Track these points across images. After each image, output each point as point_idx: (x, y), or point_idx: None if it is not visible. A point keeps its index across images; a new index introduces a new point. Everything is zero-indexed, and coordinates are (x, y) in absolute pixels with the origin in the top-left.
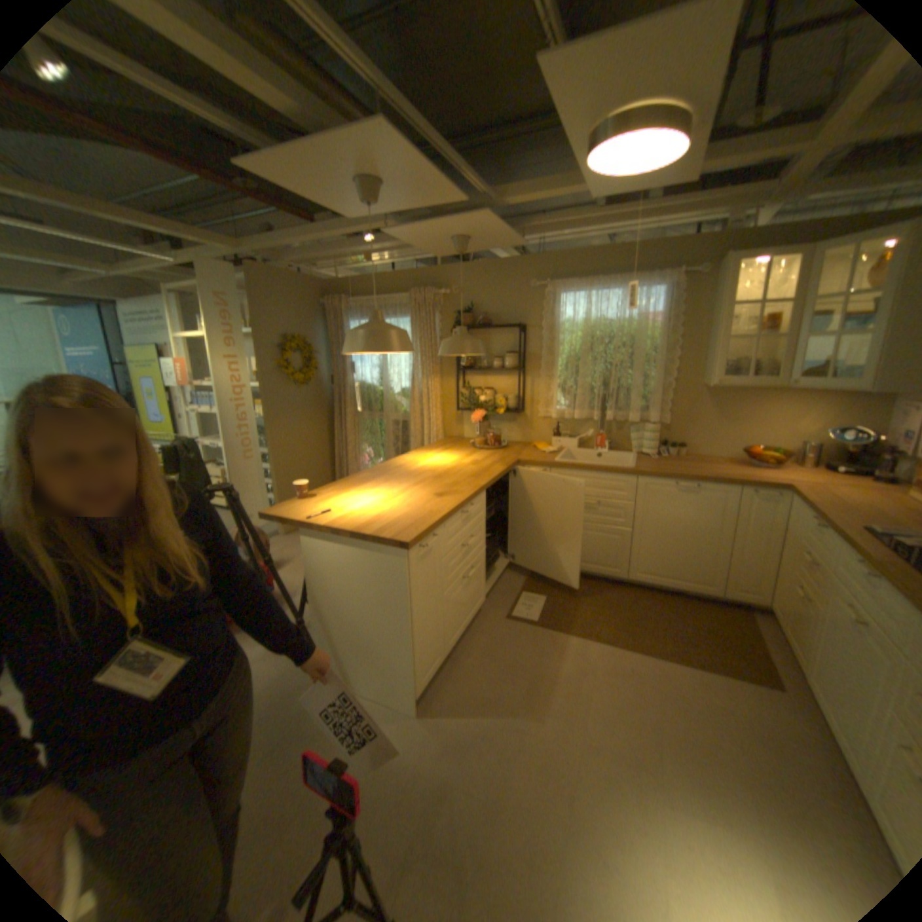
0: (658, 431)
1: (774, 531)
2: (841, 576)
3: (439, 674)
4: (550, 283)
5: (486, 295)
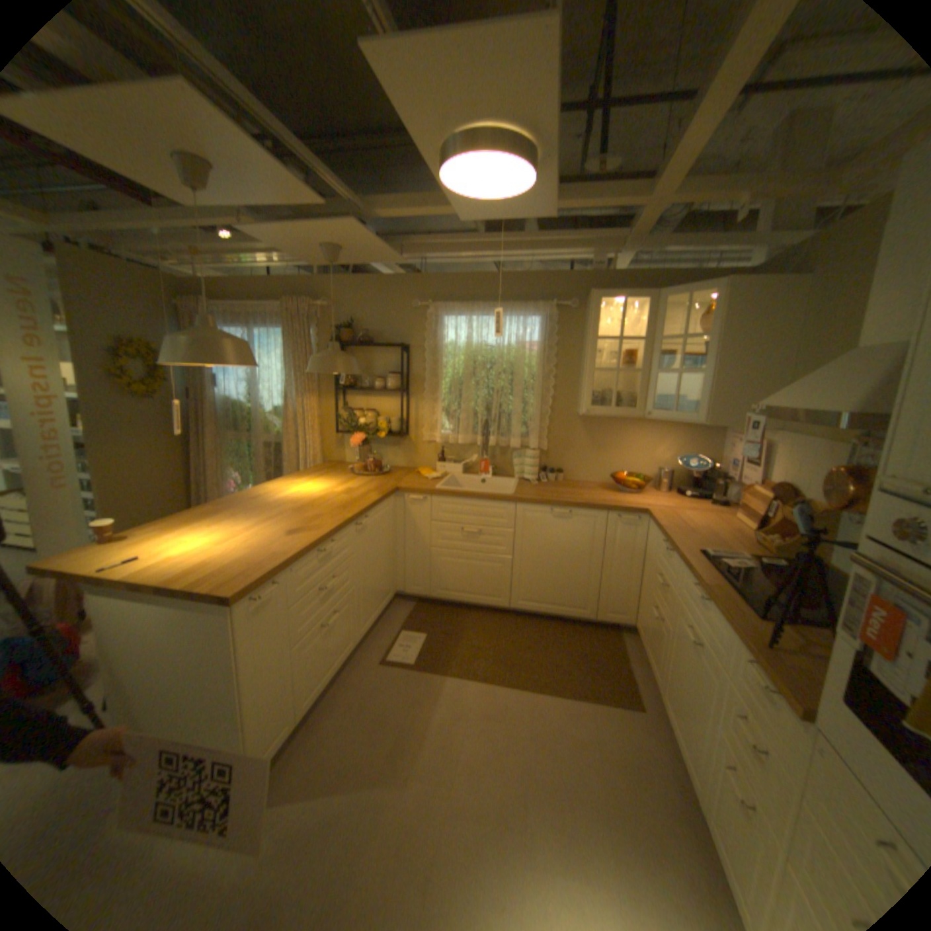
0: (537, 457)
1: (636, 553)
2: (684, 598)
3: (290, 745)
4: (432, 305)
5: (367, 311)
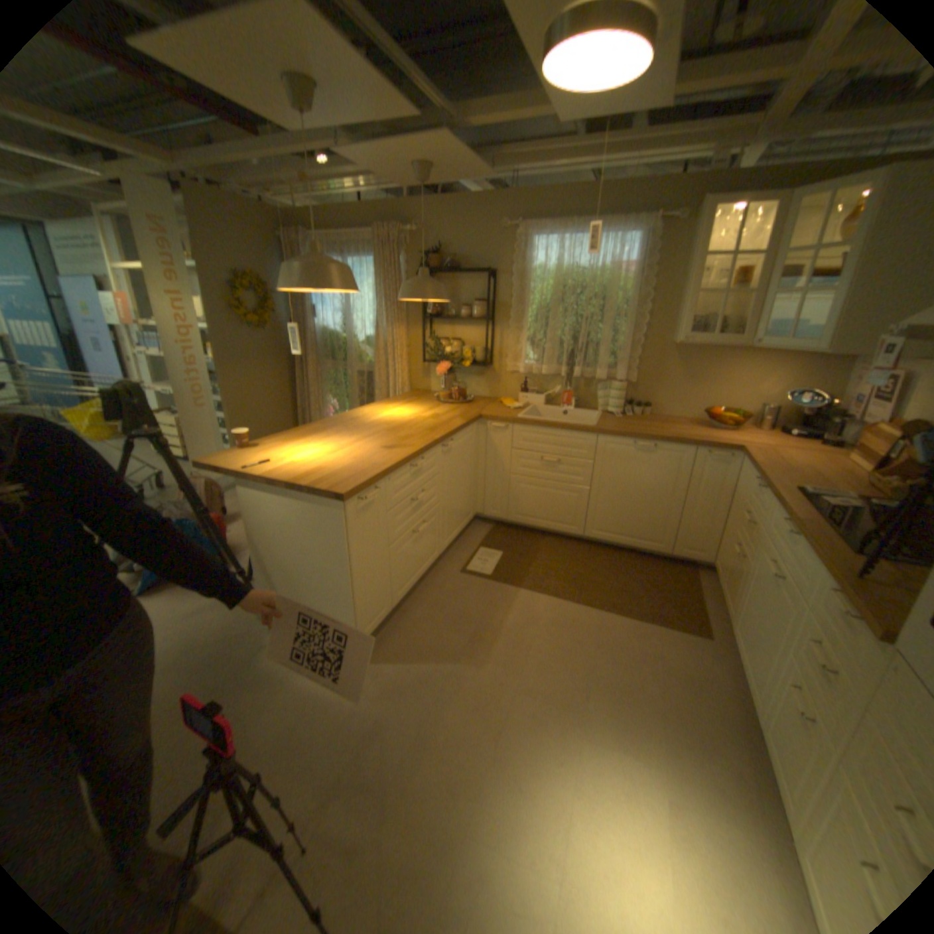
0: (623, 389)
1: (723, 491)
2: (770, 534)
3: (387, 624)
4: (522, 224)
5: (454, 235)
